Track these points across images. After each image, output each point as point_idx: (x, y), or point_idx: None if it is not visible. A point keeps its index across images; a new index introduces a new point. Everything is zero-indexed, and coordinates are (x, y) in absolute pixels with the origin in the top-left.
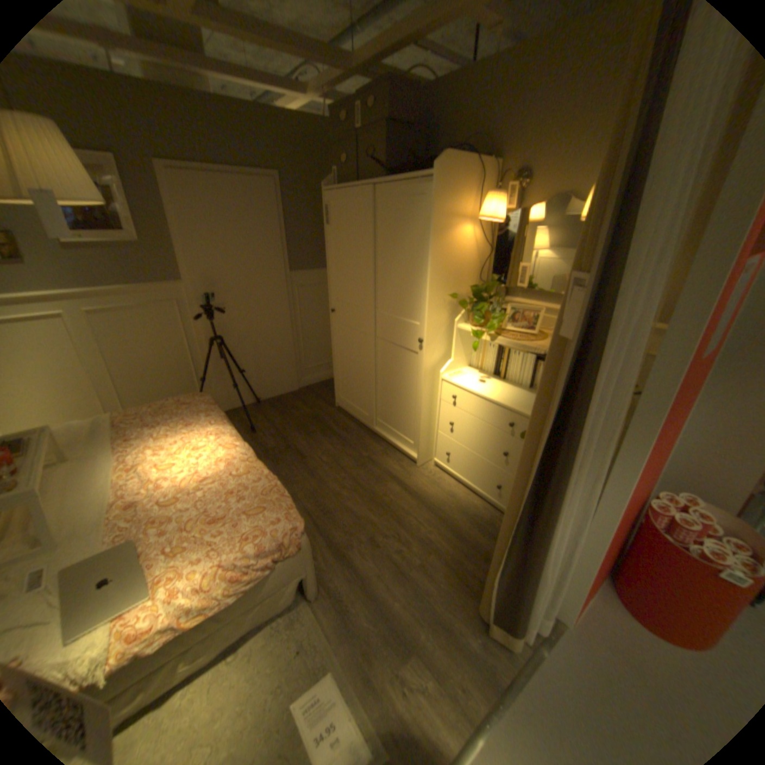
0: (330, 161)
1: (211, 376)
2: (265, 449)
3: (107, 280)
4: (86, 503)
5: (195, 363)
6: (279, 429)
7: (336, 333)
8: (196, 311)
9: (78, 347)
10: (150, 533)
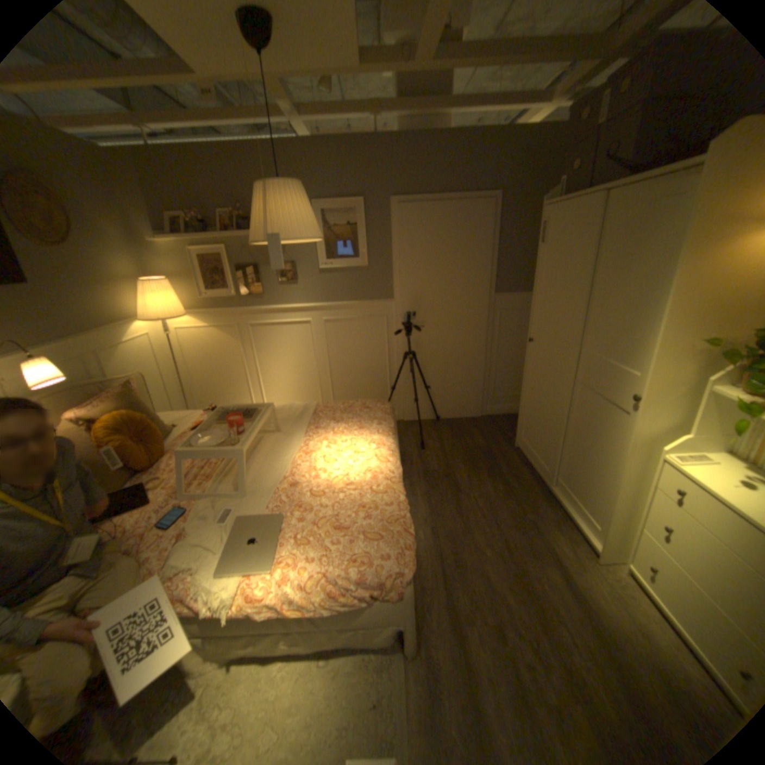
0: (567, 169)
1: (401, 386)
2: (427, 469)
3: (342, 297)
4: (274, 470)
5: (391, 372)
6: (447, 453)
7: (530, 365)
8: (399, 327)
9: (315, 347)
10: (295, 515)
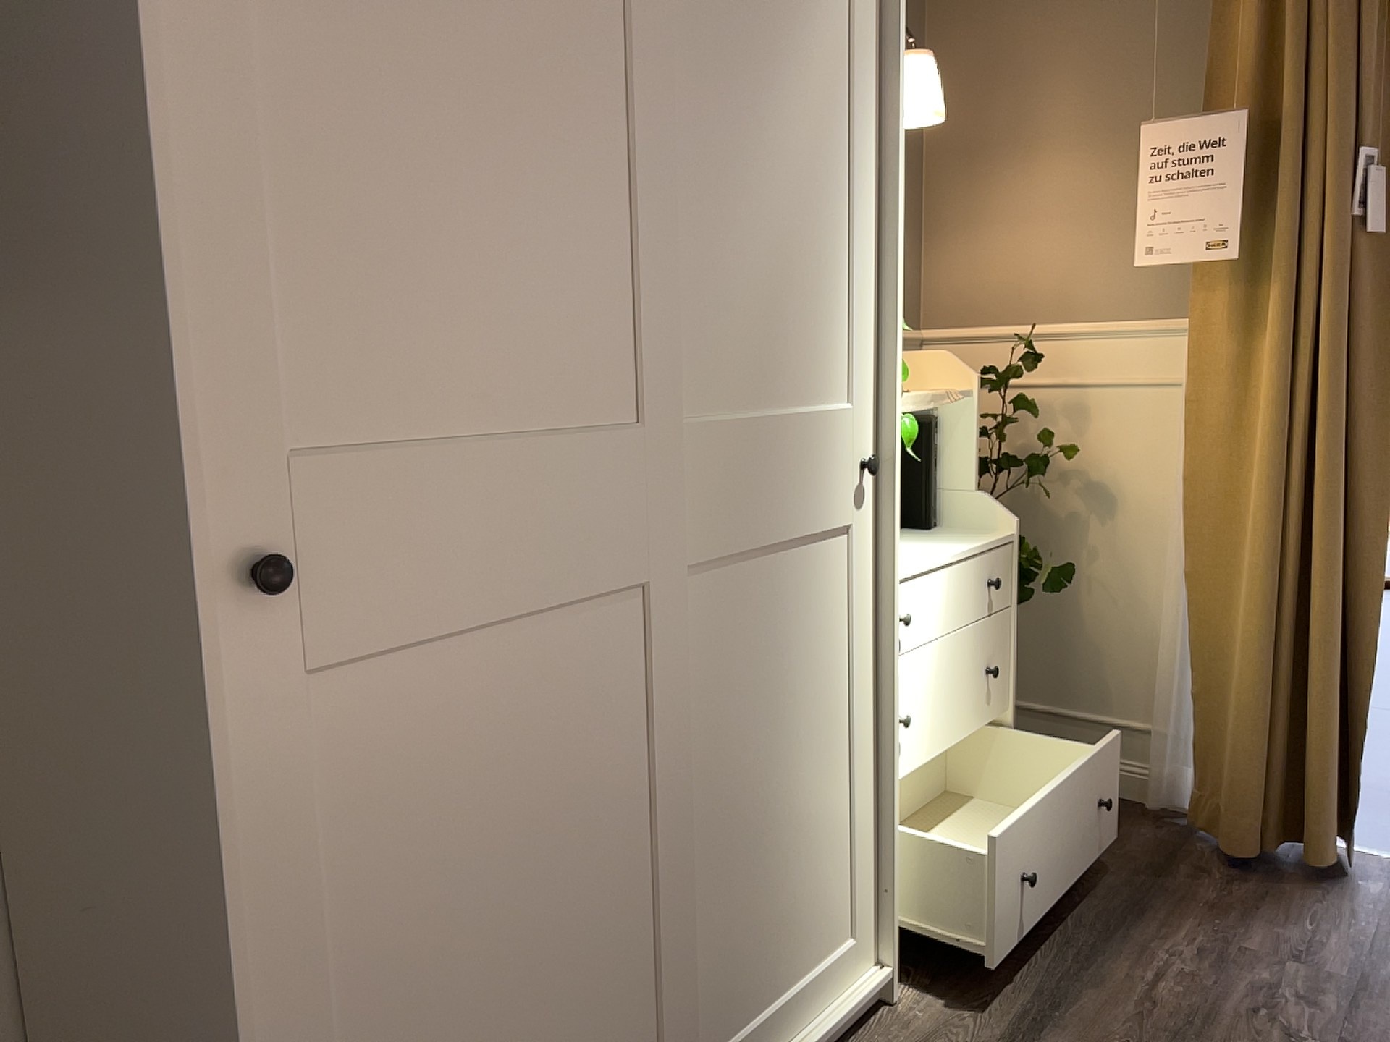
0: None
1: None
2: None
3: None
4: None
5: None
6: None
7: (294, 770)
8: None
9: None
10: None
